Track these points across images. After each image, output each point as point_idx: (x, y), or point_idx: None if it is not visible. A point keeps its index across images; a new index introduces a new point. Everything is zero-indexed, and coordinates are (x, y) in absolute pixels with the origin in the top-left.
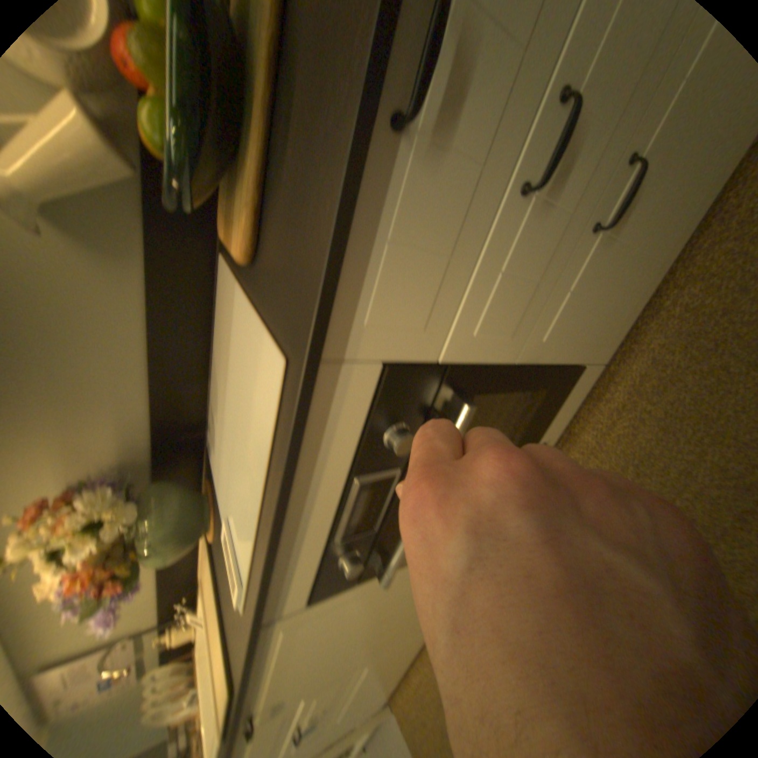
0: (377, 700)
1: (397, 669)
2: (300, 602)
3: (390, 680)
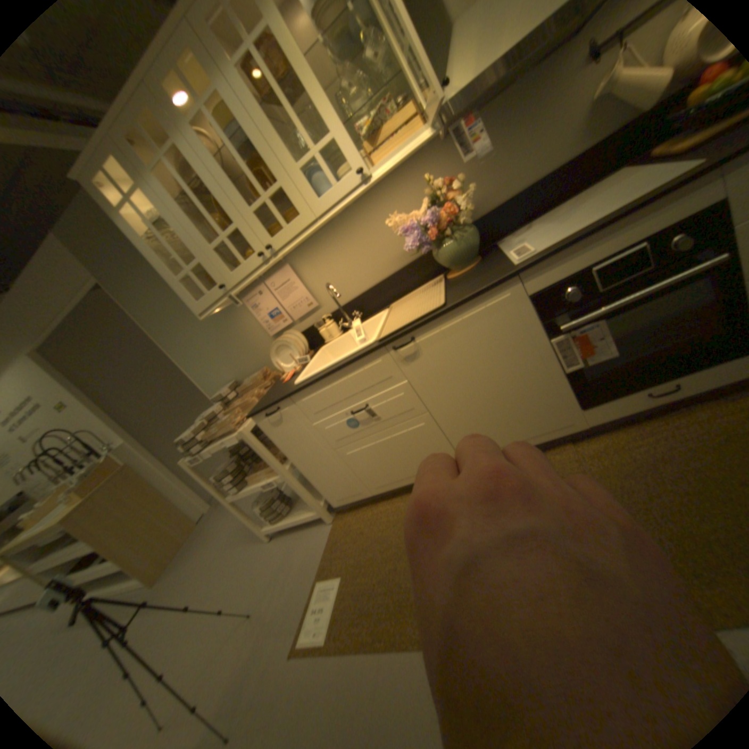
0: (357, 484)
1: (402, 468)
2: (536, 285)
3: (386, 474)
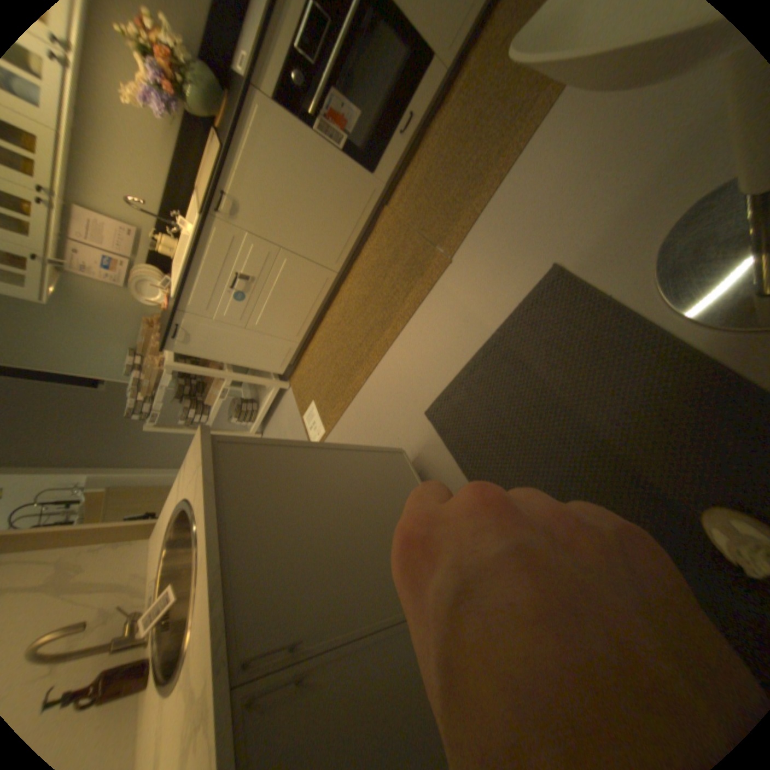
0: (283, 342)
1: (301, 306)
2: (269, 85)
3: (295, 319)
